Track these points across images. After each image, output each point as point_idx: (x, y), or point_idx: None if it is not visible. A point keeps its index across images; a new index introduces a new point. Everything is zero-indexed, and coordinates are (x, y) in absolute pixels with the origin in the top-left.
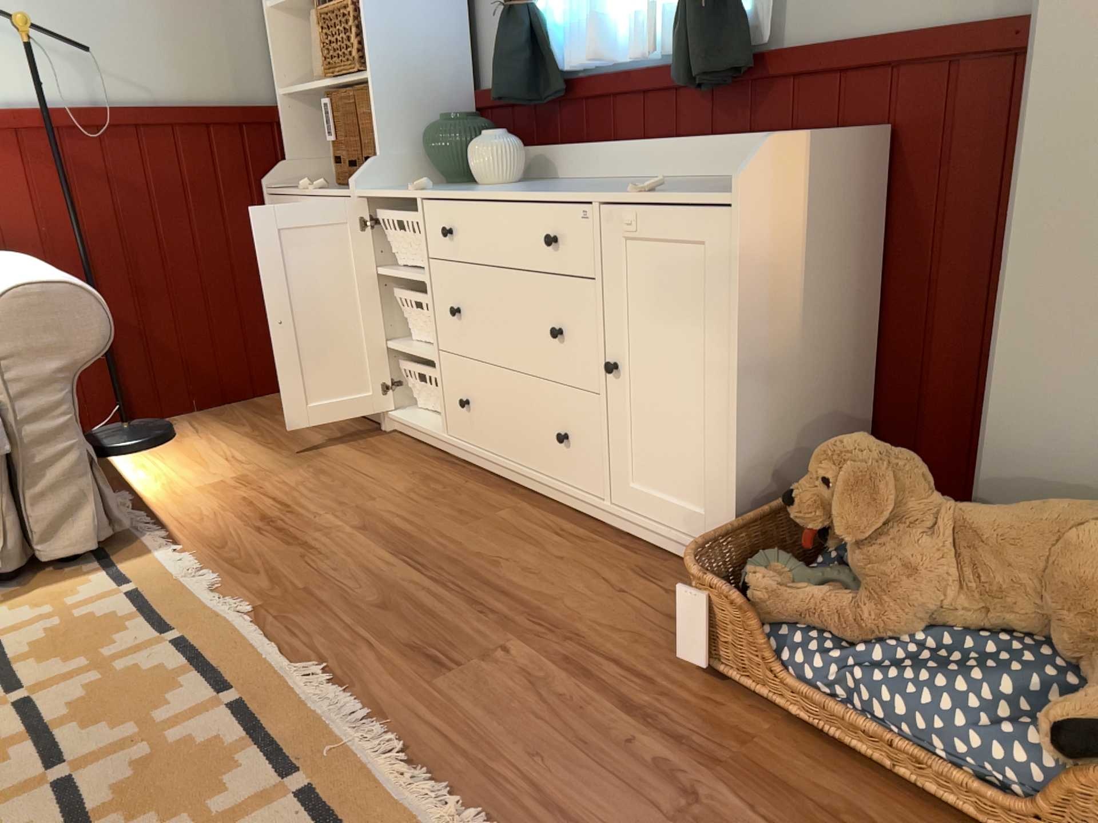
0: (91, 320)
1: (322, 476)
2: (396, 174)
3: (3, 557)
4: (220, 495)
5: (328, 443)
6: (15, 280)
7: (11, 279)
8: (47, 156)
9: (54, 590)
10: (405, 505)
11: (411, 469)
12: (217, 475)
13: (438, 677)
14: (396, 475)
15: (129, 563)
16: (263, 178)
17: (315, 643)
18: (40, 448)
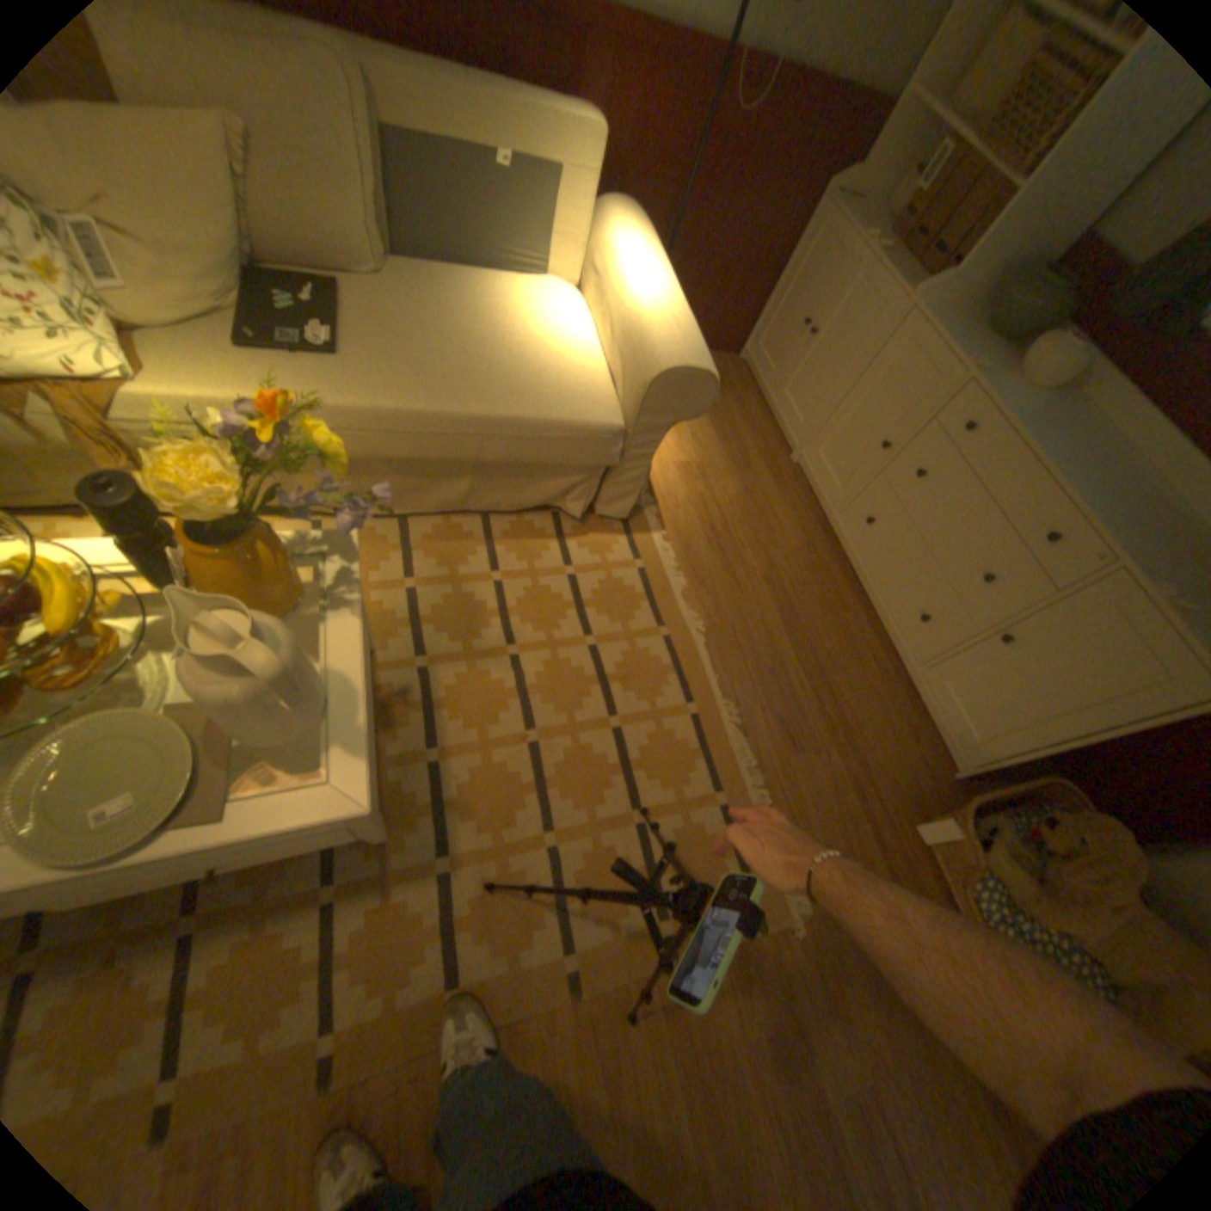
0: (704, 401)
1: (747, 500)
2: (958, 295)
3: (580, 511)
4: (686, 484)
5: (754, 455)
6: (670, 342)
7: (664, 330)
8: (693, 95)
9: (598, 540)
10: (793, 570)
11: (802, 527)
12: (684, 456)
13: (792, 757)
14: (792, 527)
15: (637, 537)
16: (834, 176)
17: (734, 687)
18: (629, 464)
